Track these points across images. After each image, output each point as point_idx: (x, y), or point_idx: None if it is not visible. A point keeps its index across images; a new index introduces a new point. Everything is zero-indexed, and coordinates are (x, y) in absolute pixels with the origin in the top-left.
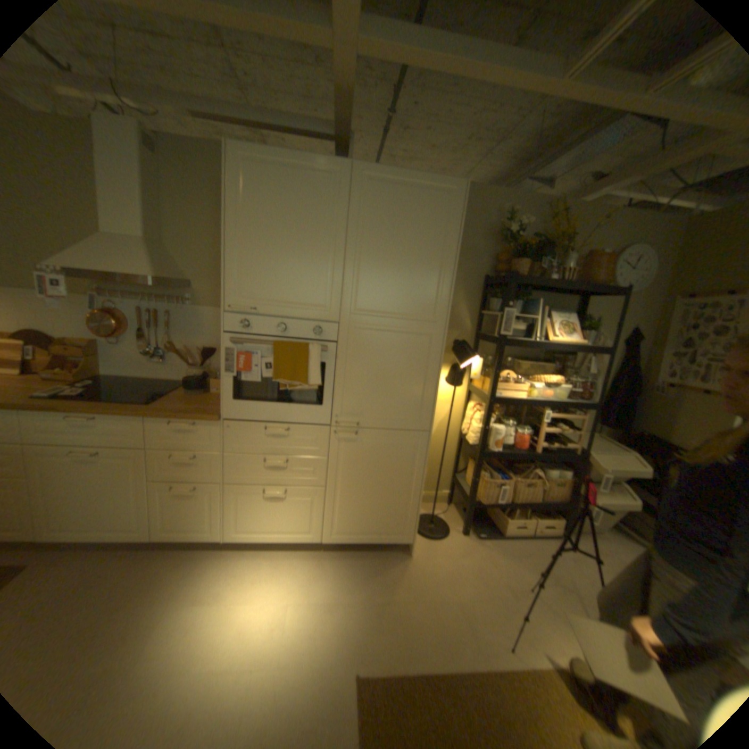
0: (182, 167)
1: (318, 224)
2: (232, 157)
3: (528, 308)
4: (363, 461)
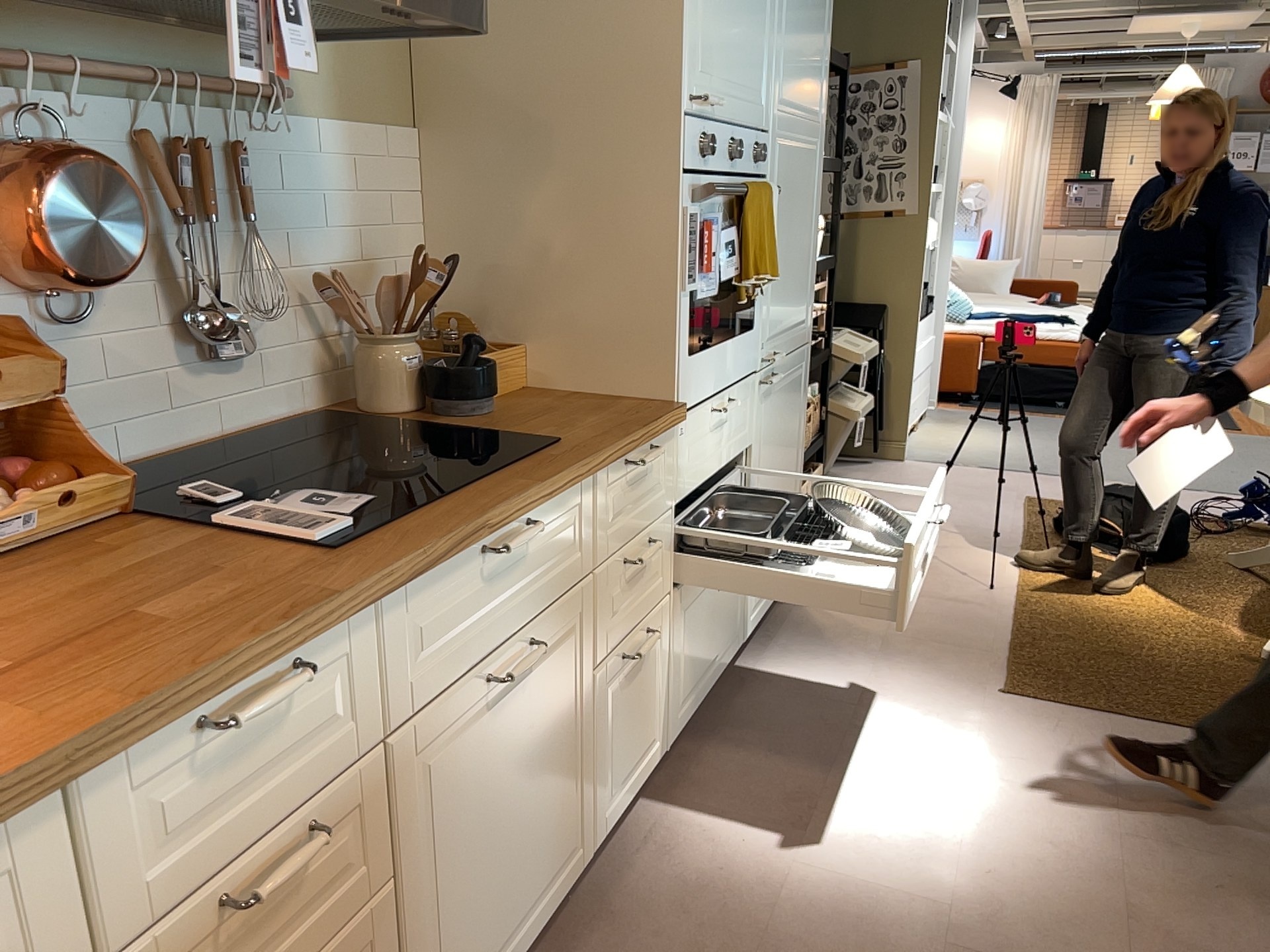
0: None
1: None
2: None
3: None
4: (775, 433)
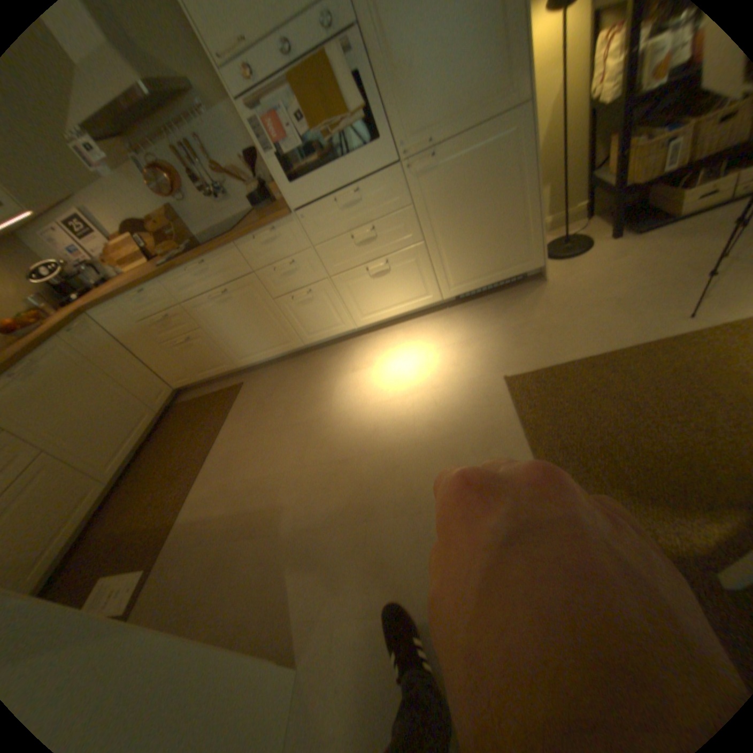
0: None
1: None
2: None
3: None
4: (456, 188)
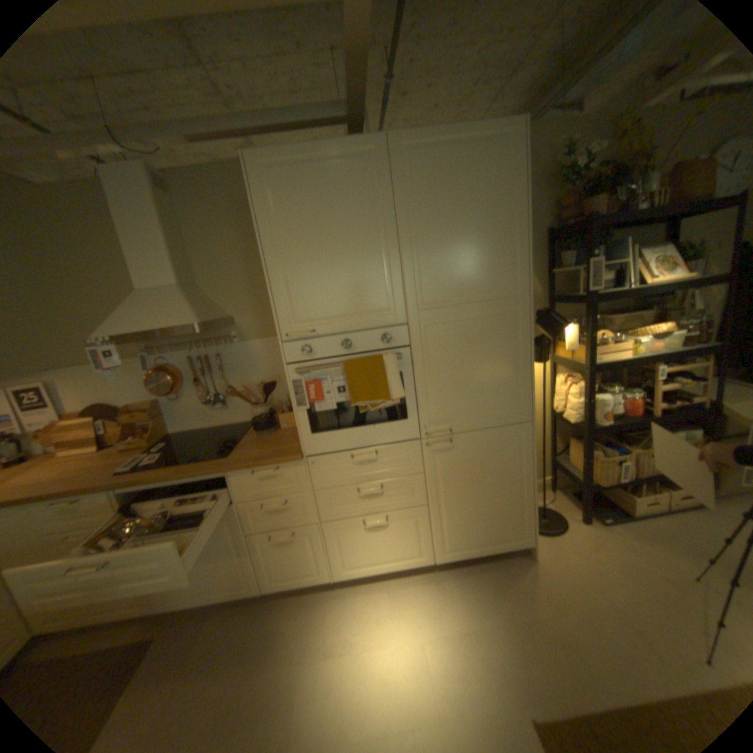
0: (197, 200)
1: (363, 219)
2: (250, 170)
3: (611, 252)
4: (464, 471)
